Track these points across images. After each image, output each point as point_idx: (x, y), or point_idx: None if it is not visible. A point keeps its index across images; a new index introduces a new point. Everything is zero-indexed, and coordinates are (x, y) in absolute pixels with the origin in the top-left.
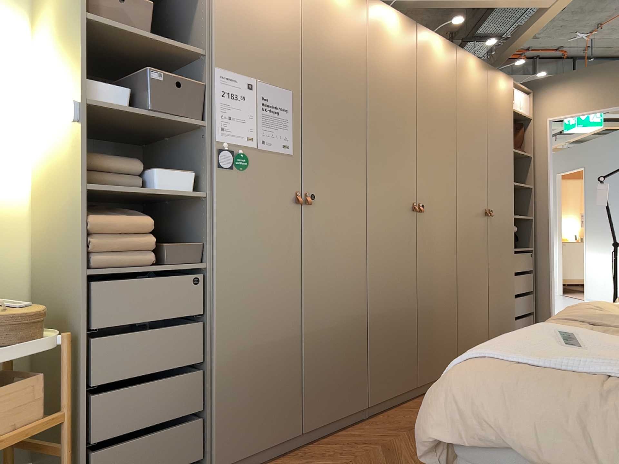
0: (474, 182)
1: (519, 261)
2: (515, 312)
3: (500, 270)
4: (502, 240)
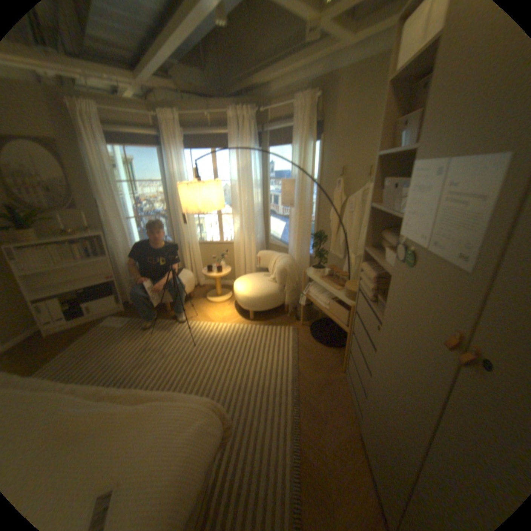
0: None
1: None
2: None
3: None
4: None
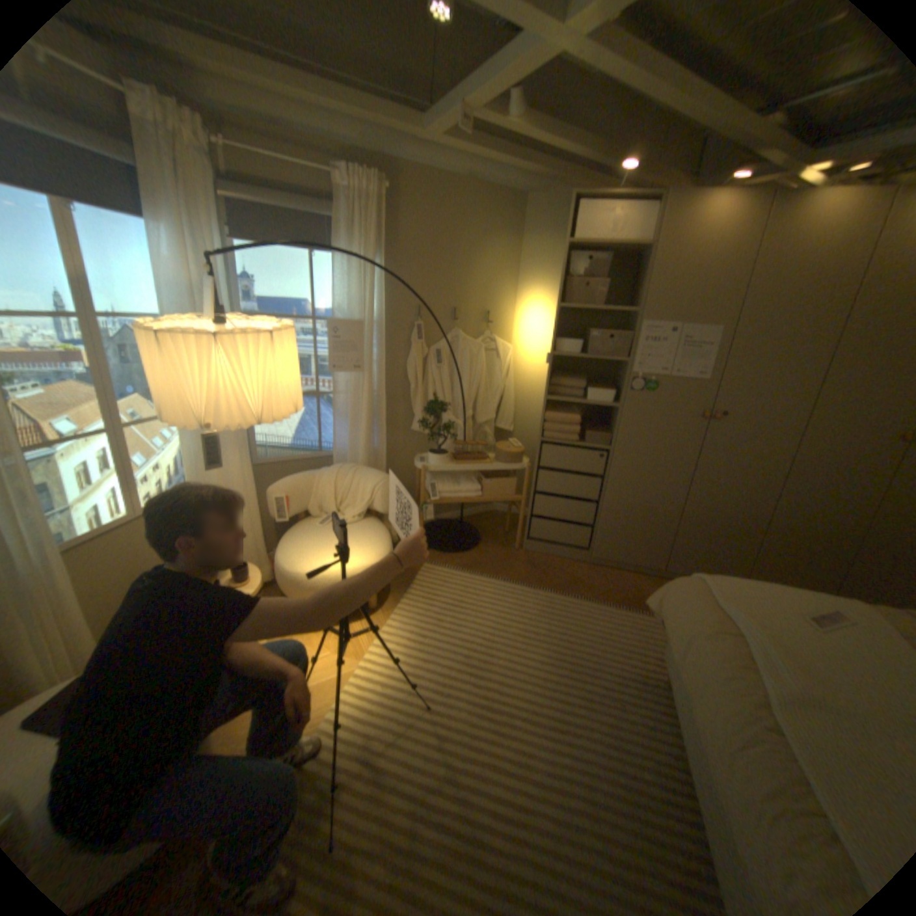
0: None
1: None
2: None
3: None
4: None
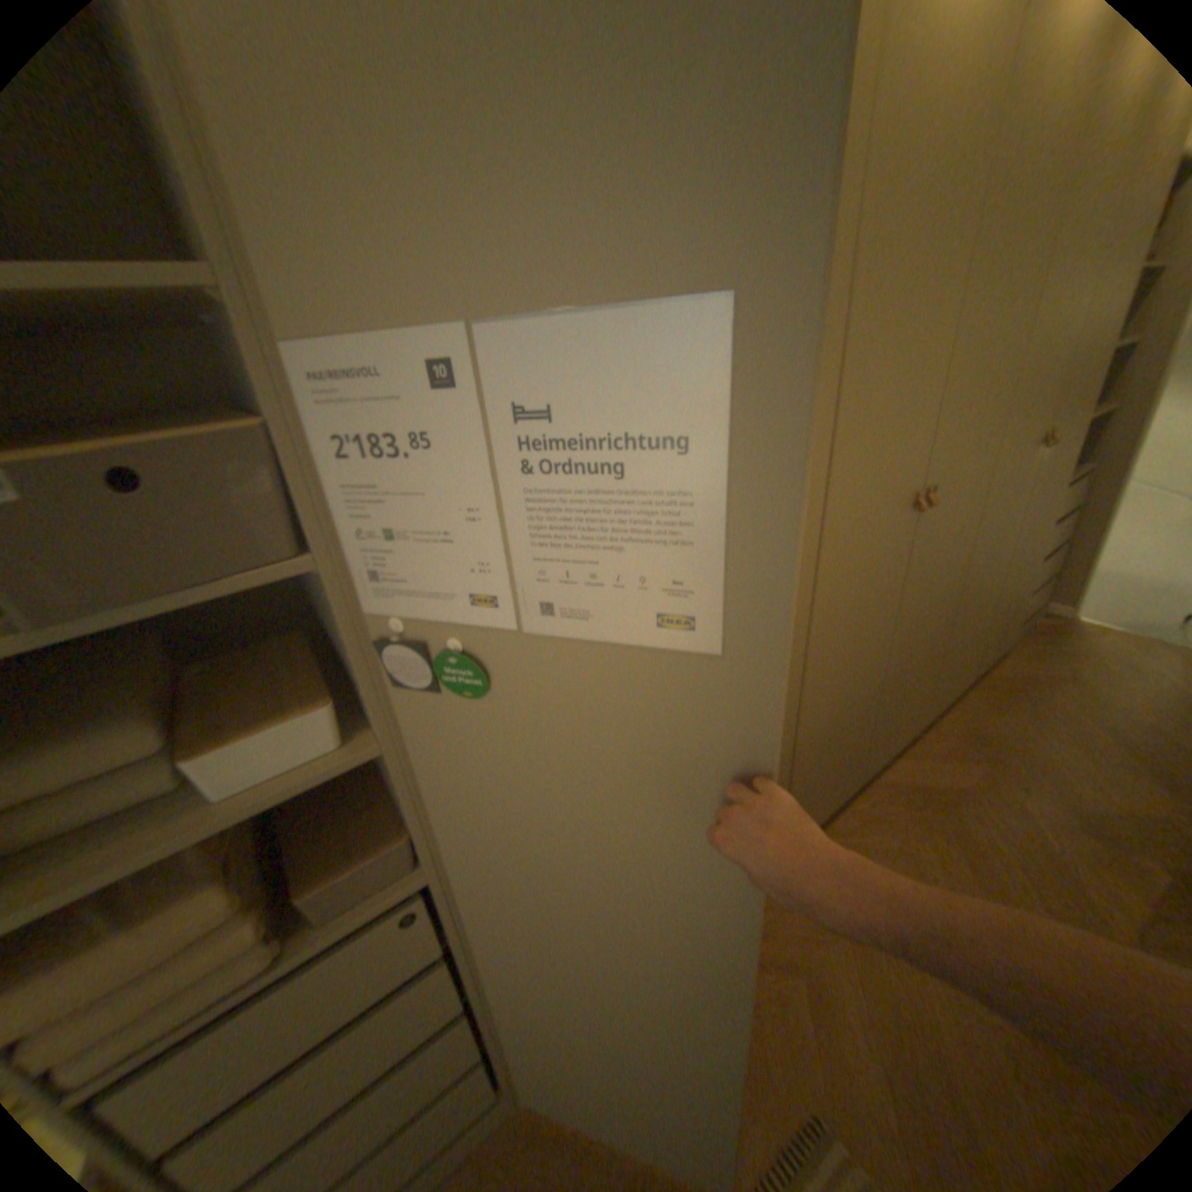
0: (1055, 378)
1: (1074, 499)
2: (1041, 585)
3: (1042, 533)
4: (1064, 476)
